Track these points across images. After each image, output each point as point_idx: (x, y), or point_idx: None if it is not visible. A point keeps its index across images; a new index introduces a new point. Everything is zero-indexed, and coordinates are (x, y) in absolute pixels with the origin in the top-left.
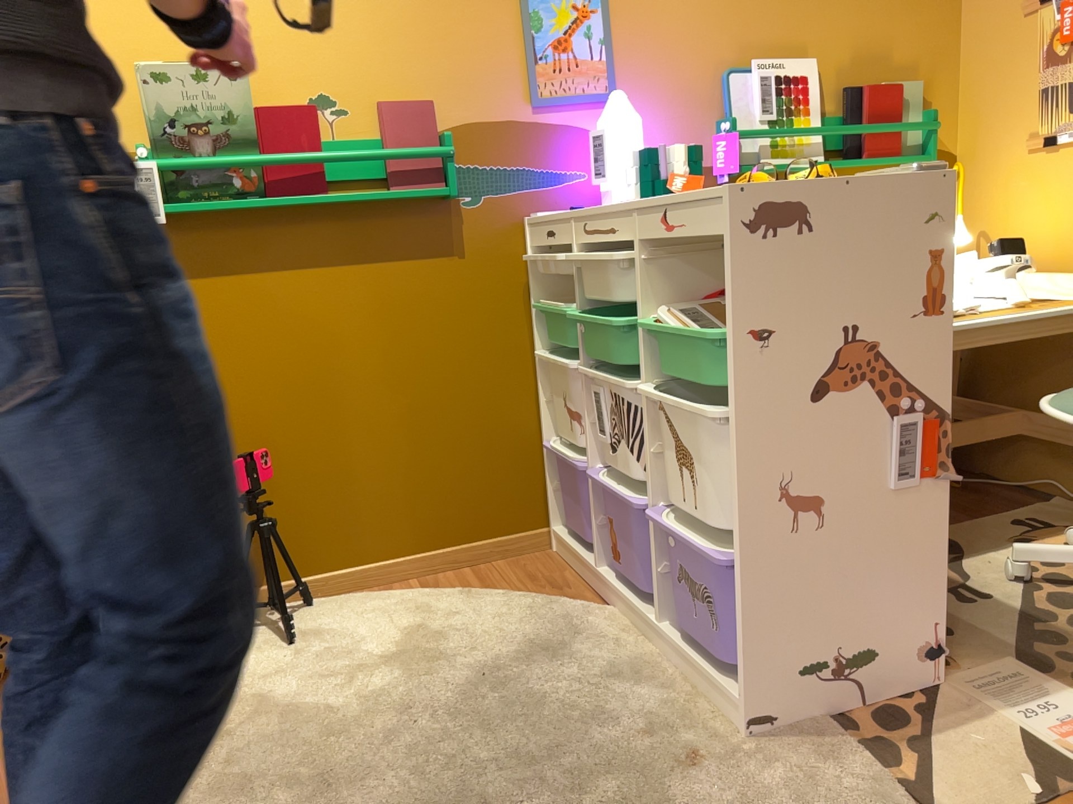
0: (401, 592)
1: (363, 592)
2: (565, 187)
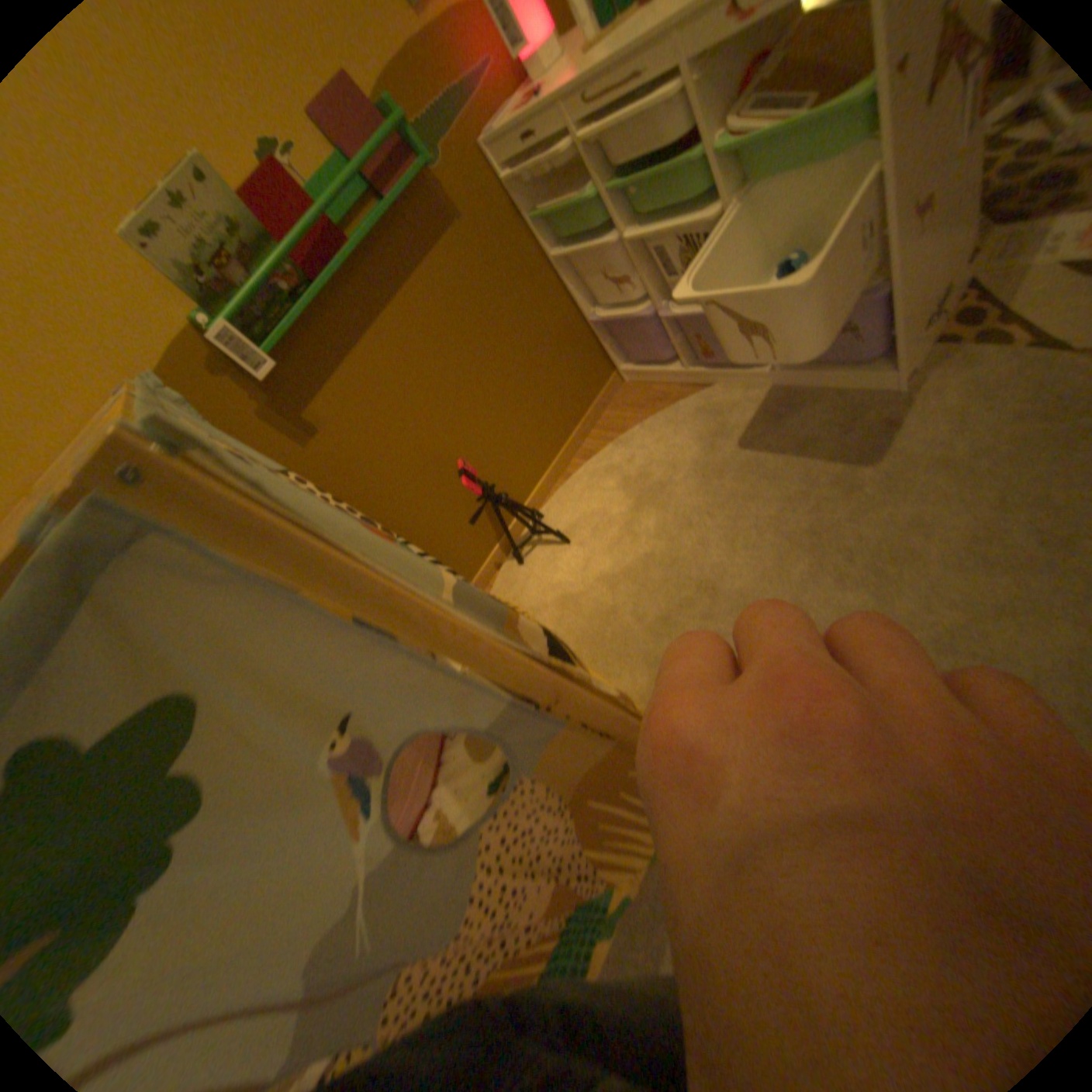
0: (583, 472)
1: (560, 489)
2: (484, 84)
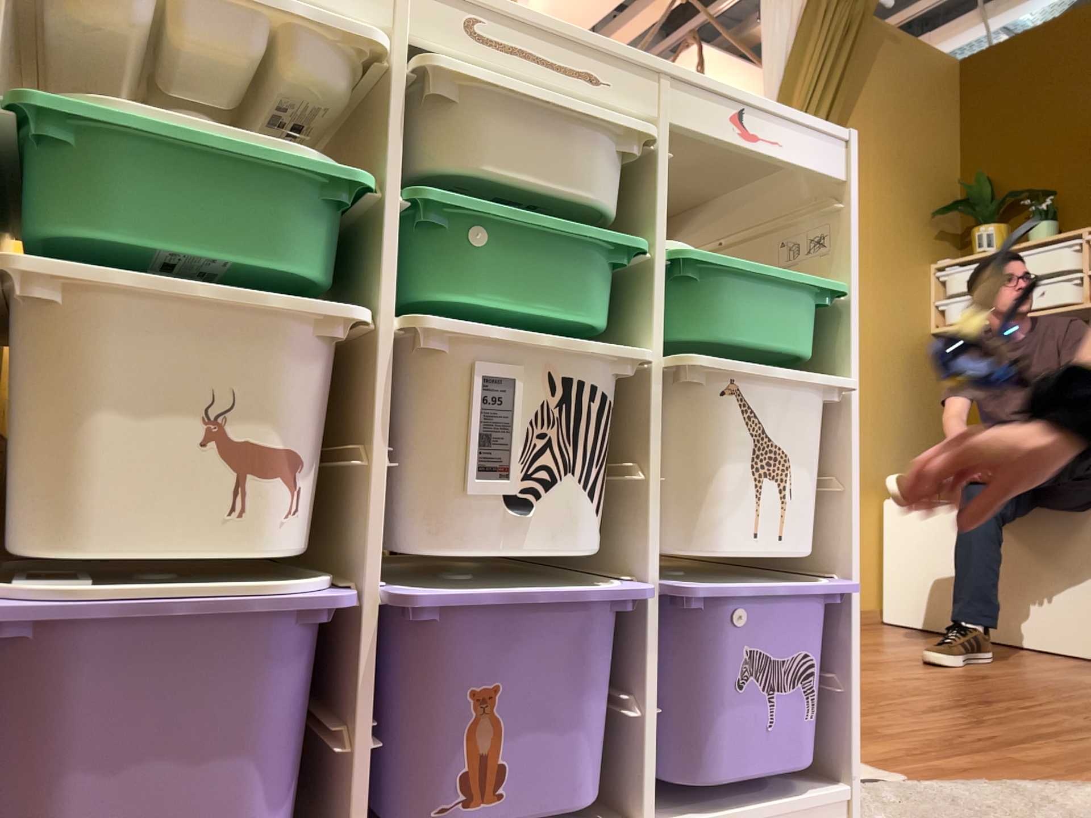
0: None
1: None
2: None
